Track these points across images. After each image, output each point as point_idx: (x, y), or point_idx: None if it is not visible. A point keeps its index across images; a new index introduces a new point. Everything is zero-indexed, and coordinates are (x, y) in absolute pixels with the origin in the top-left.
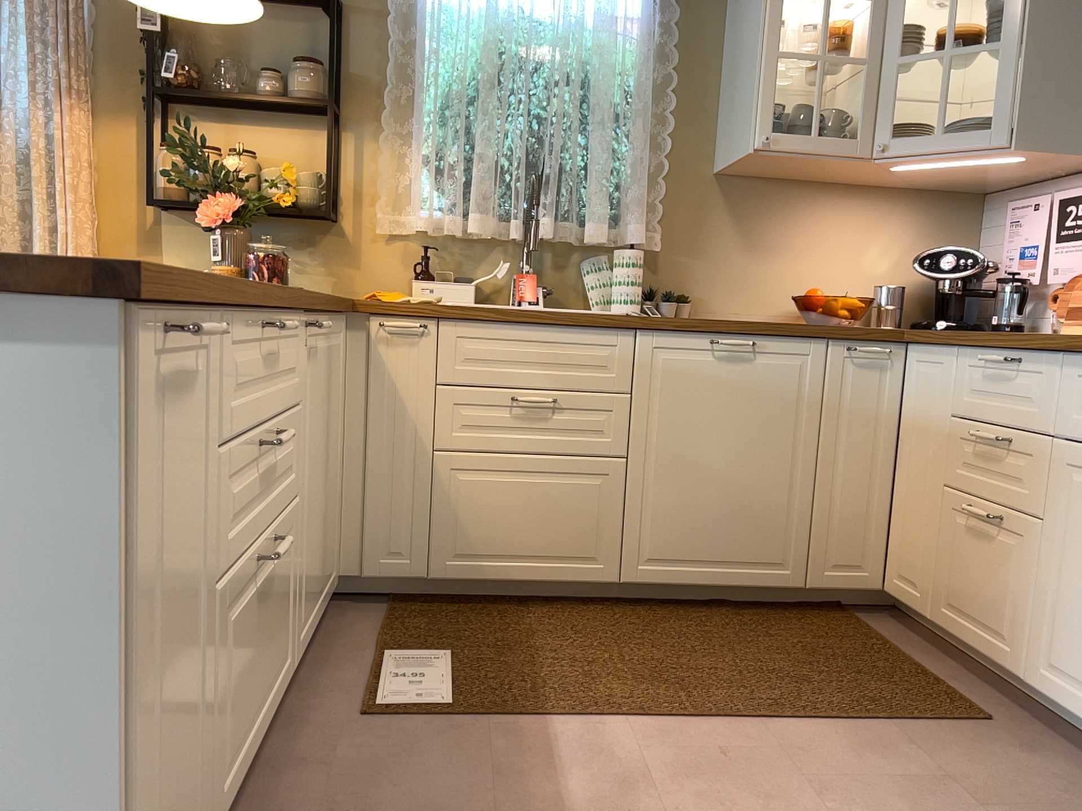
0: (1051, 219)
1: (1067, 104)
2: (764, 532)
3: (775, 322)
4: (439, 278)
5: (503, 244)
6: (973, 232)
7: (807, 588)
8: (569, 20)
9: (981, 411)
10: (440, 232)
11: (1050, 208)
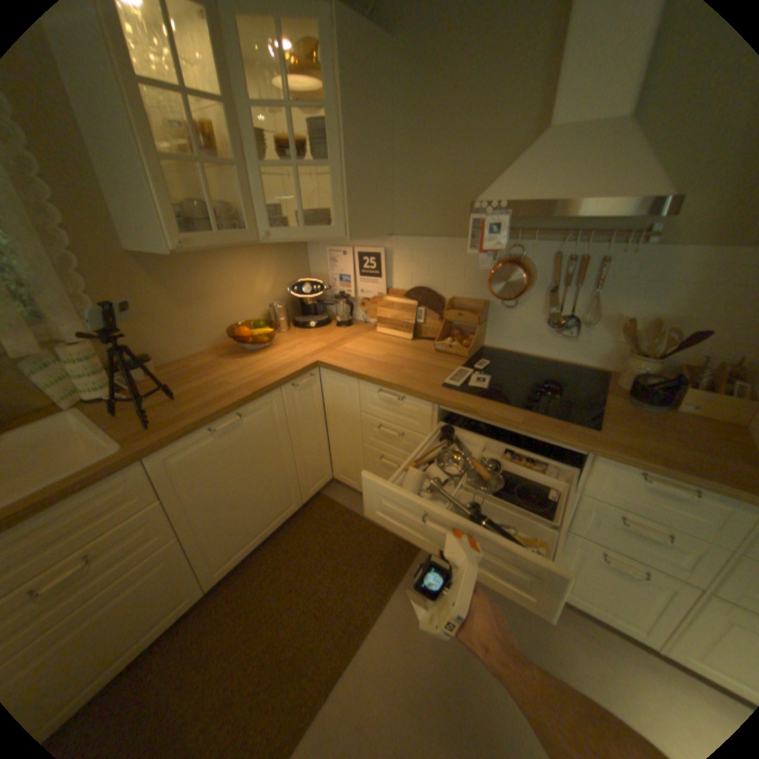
0: (354, 263)
1: (367, 207)
2: (277, 501)
3: (245, 392)
4: None
5: None
6: (304, 258)
7: (303, 505)
8: None
9: (380, 414)
10: None
11: (351, 256)
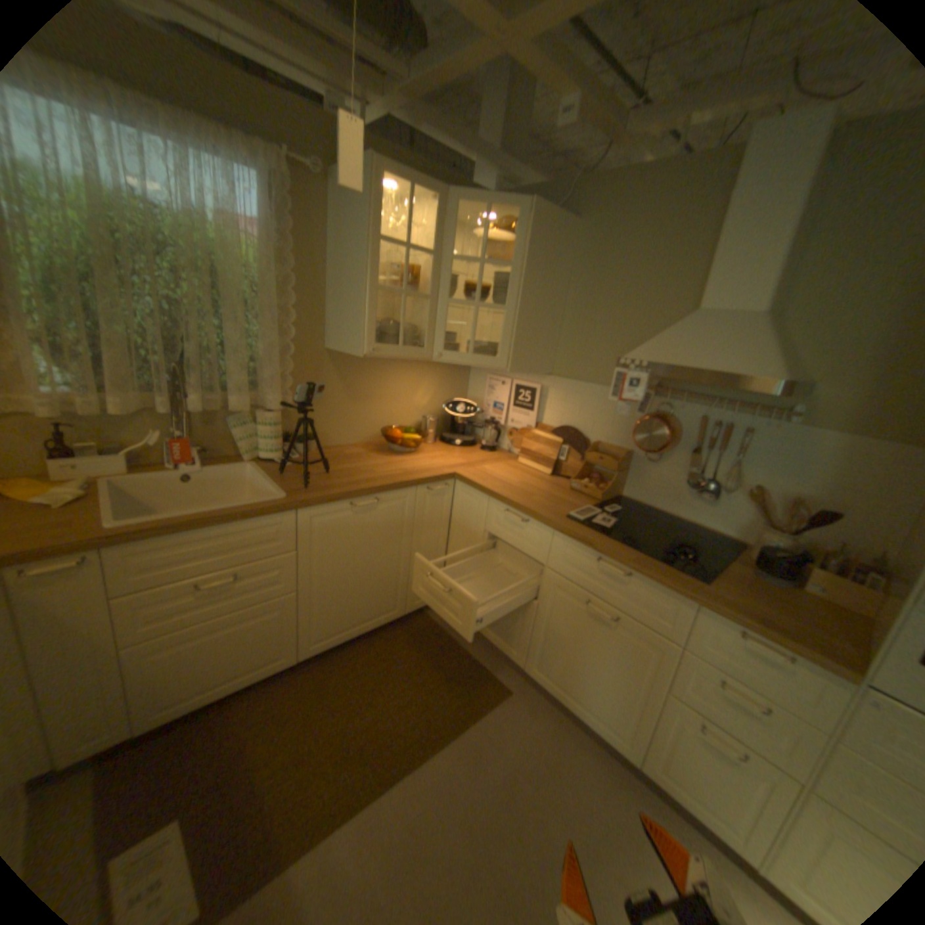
0: (509, 394)
1: (530, 347)
2: (383, 600)
3: (386, 482)
4: (79, 451)
5: (147, 413)
6: (464, 382)
7: (404, 616)
8: (186, 212)
9: (502, 536)
10: (71, 412)
11: (508, 388)
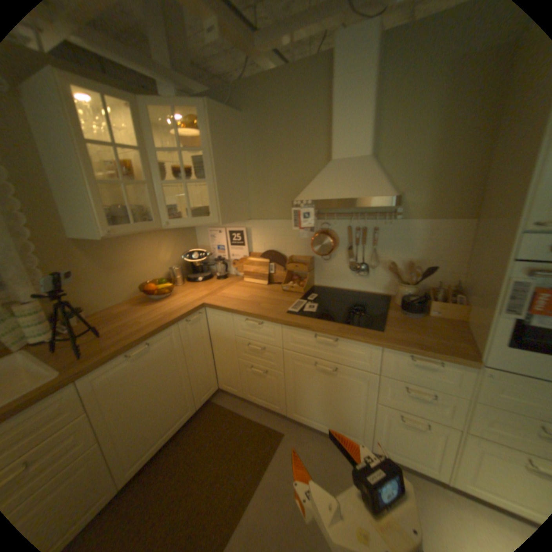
0: (227, 237)
1: (232, 204)
2: (176, 409)
3: (152, 327)
4: None
5: None
6: (194, 235)
7: (197, 411)
8: None
9: (249, 336)
10: None
11: (225, 233)
